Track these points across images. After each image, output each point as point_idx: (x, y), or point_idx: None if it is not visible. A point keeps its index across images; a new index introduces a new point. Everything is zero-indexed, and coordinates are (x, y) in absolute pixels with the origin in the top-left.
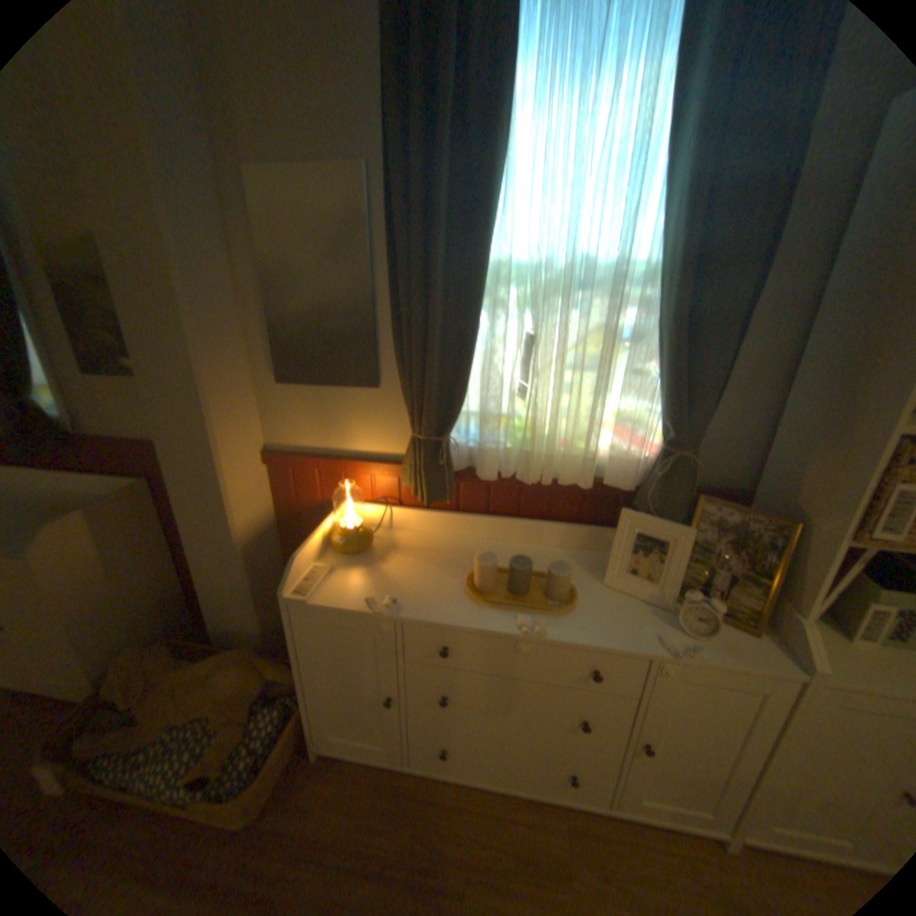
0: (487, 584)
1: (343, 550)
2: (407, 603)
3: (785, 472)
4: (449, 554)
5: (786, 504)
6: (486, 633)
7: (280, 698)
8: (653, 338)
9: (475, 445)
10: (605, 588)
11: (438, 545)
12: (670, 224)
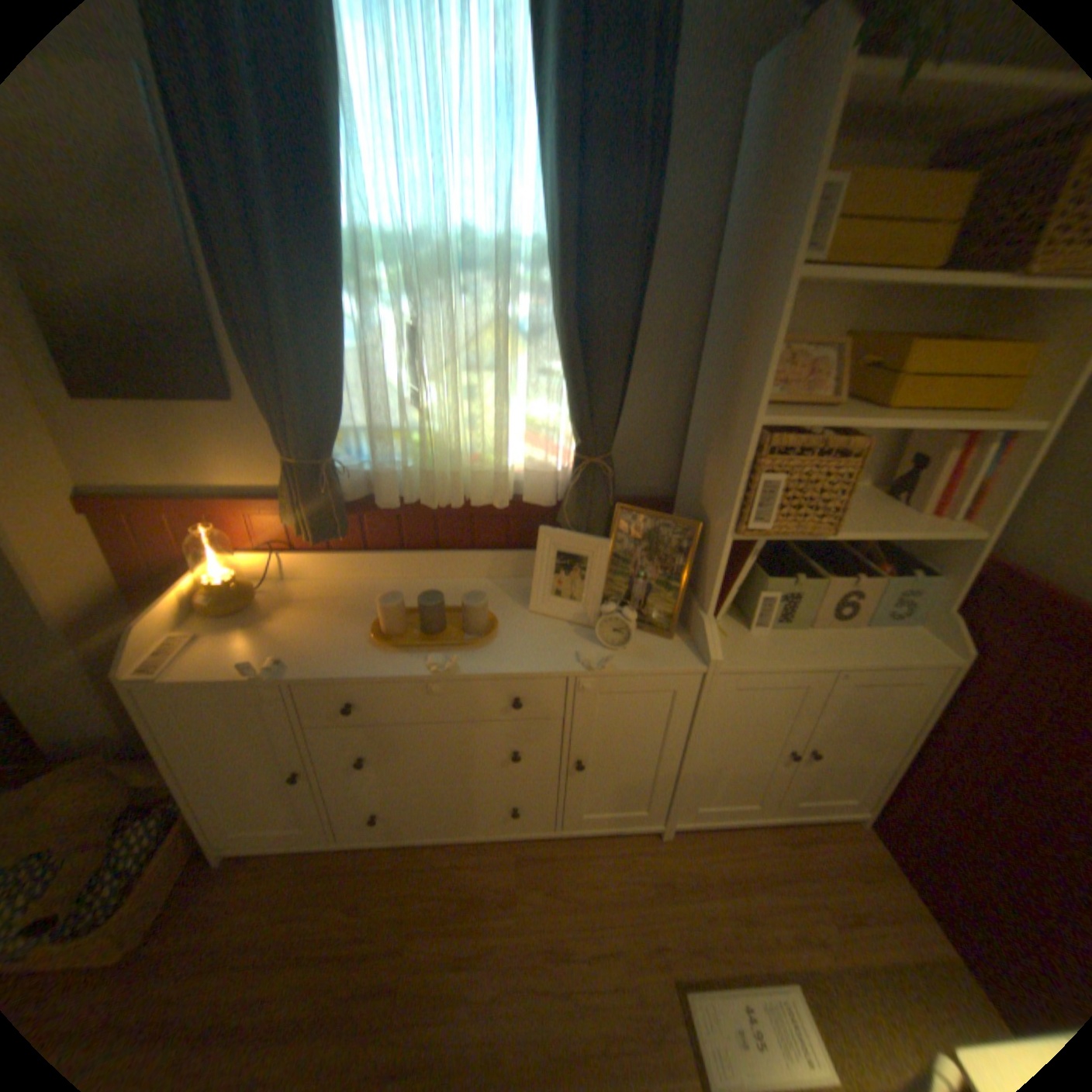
0: (395, 627)
1: (211, 613)
2: (295, 662)
3: (694, 473)
4: (356, 601)
5: (694, 506)
6: (392, 680)
7: (162, 804)
8: (552, 330)
9: (371, 467)
10: (531, 614)
11: (343, 592)
12: (553, 191)
